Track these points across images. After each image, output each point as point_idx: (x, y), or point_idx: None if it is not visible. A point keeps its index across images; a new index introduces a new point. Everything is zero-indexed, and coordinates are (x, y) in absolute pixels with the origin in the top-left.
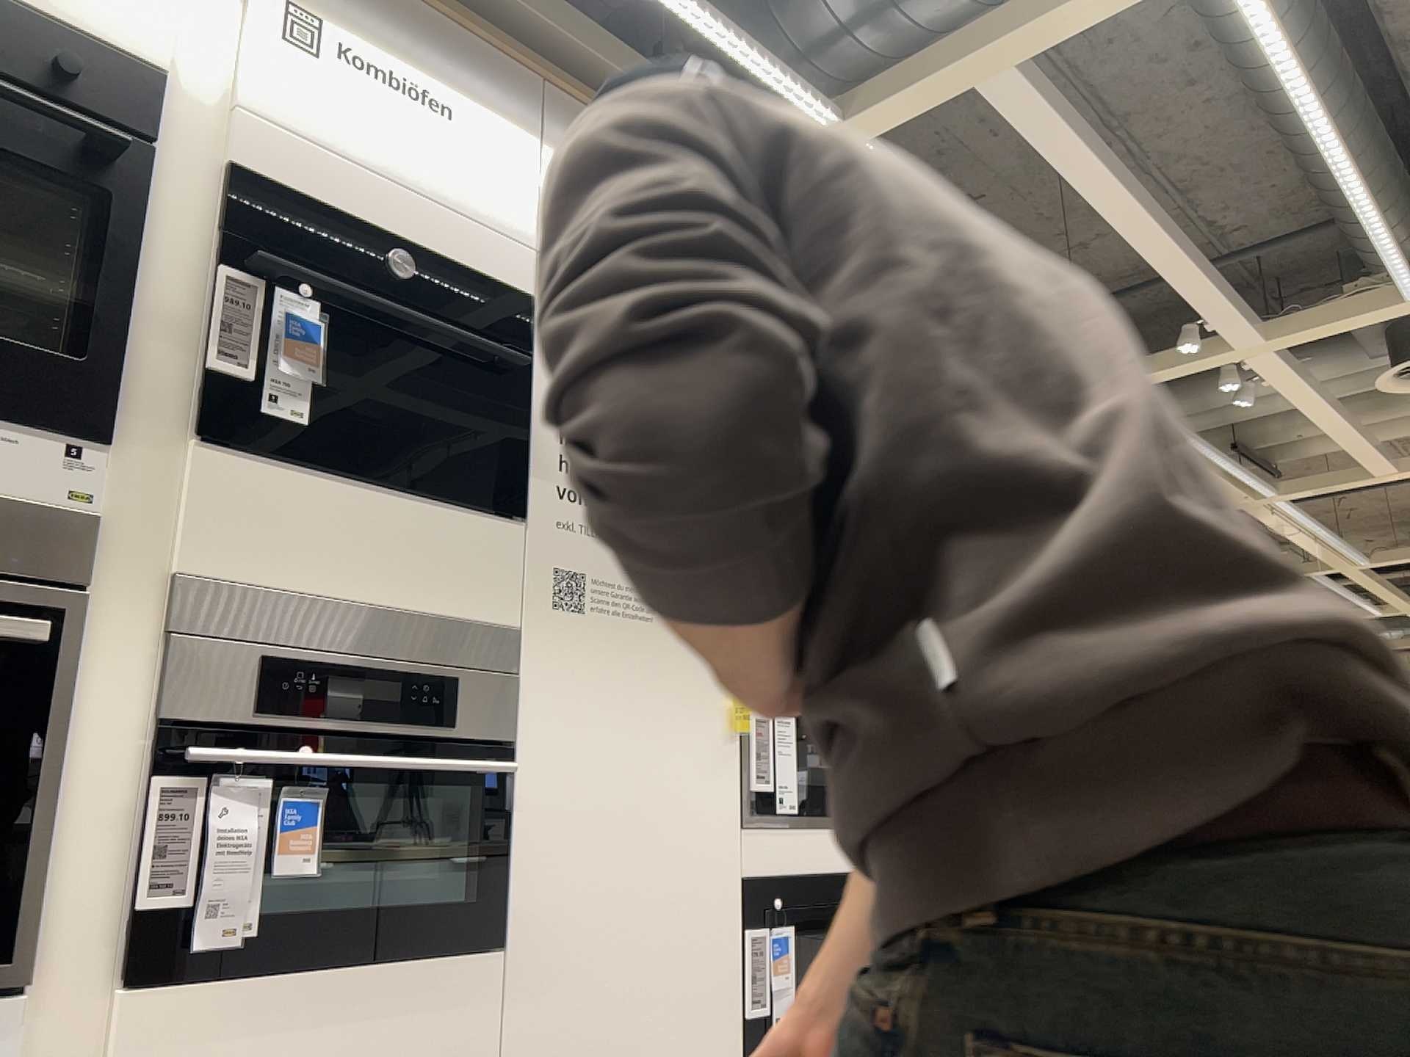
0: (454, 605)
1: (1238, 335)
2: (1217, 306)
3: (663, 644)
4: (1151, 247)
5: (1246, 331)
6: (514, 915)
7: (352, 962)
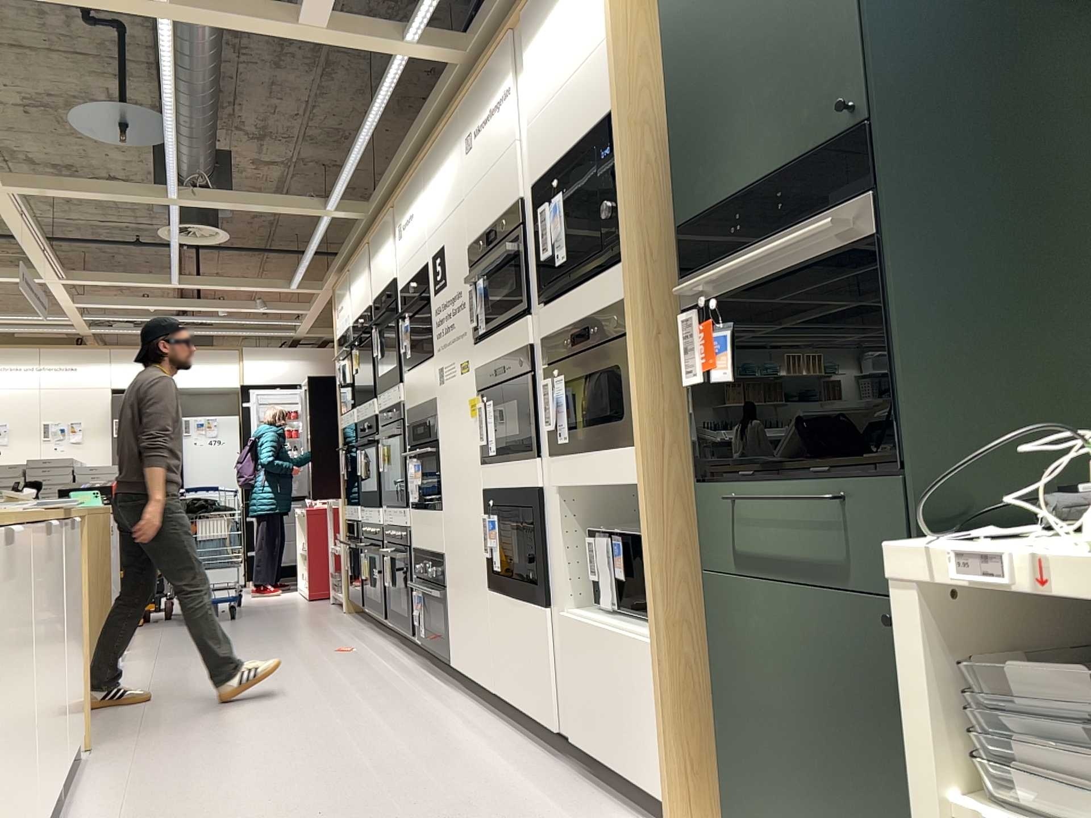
0: (427, 396)
1: None
2: None
3: (458, 383)
4: None
5: None
6: (442, 499)
7: (426, 509)
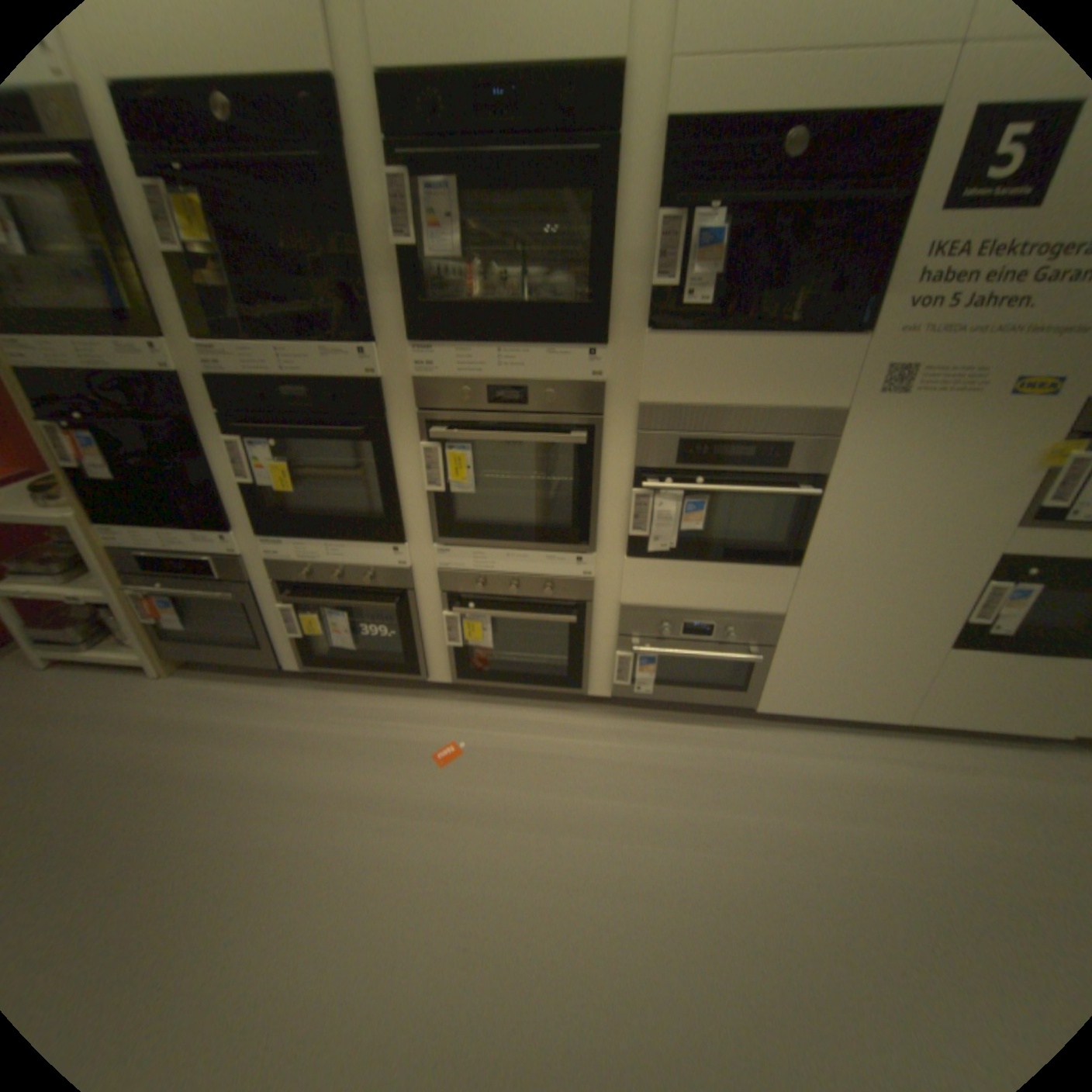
0: (800, 399)
1: None
2: None
3: (989, 406)
4: None
5: None
6: (810, 553)
7: (718, 560)
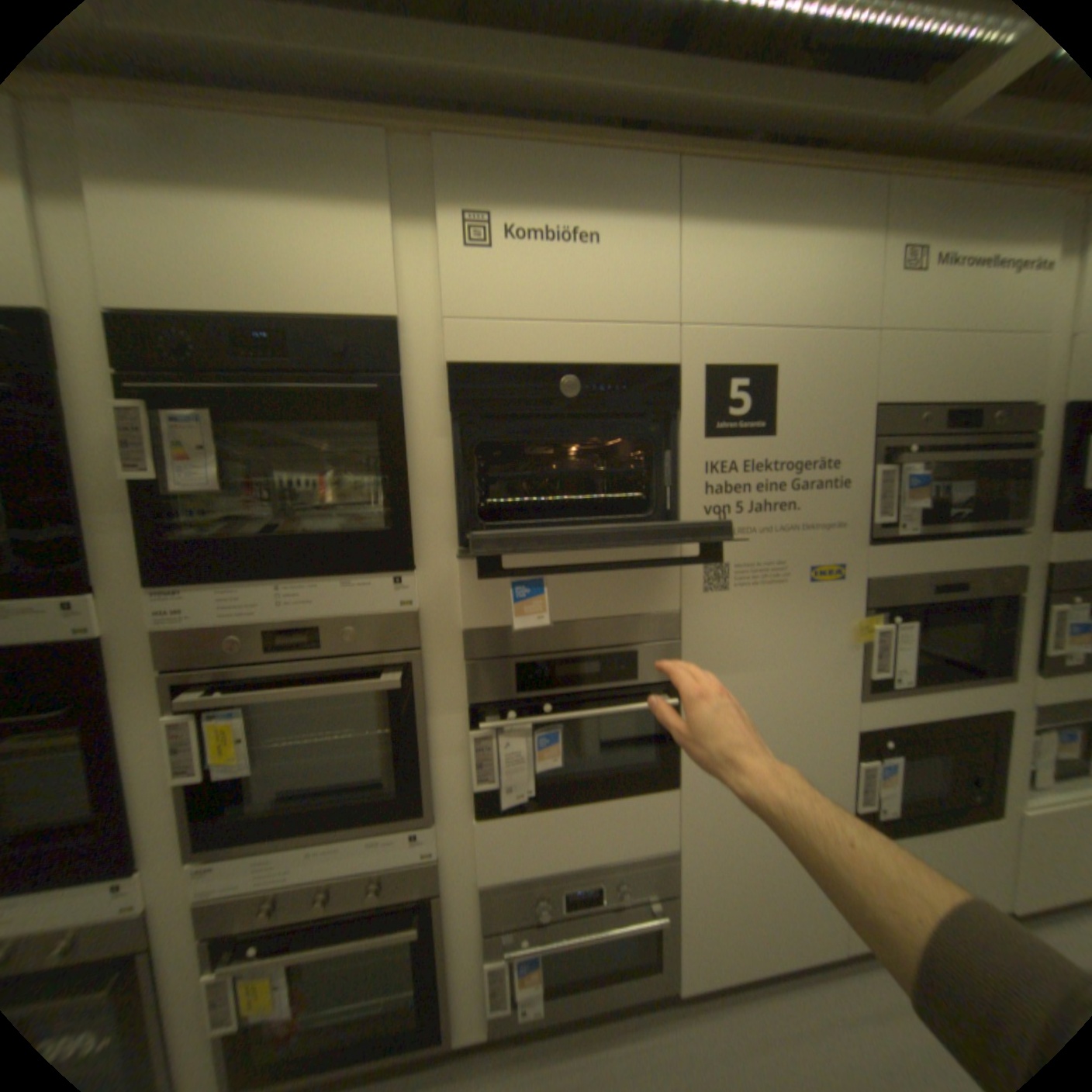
0: (632, 607)
1: None
2: None
3: (796, 595)
4: None
5: None
6: (685, 771)
7: (588, 801)
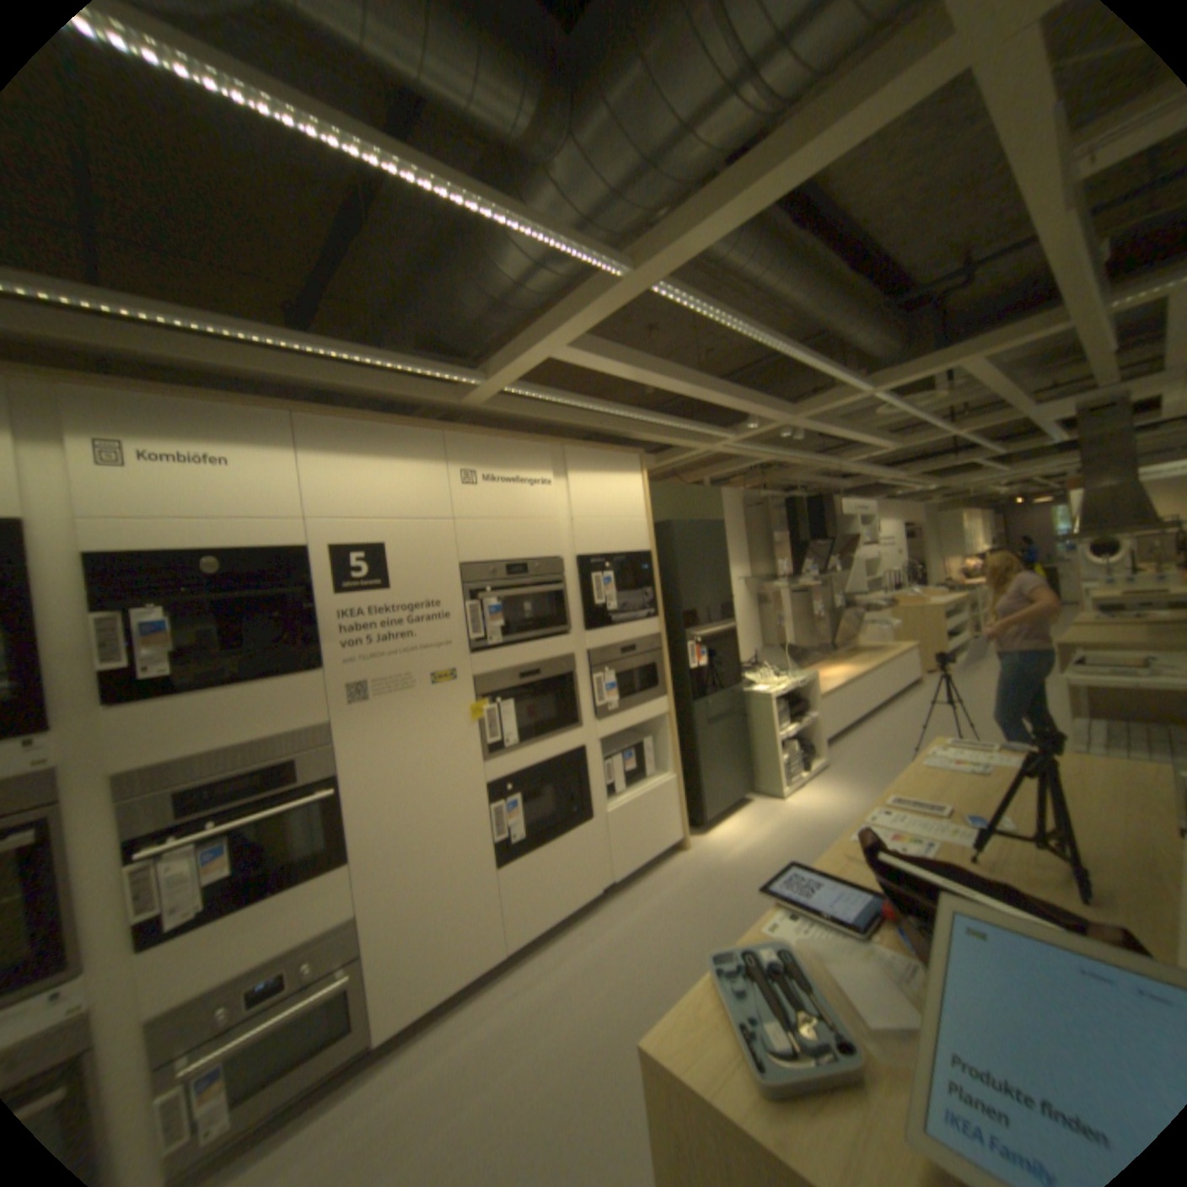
0: (286, 727)
1: (779, 417)
2: (759, 410)
3: (422, 695)
4: (704, 396)
5: (783, 415)
6: (350, 848)
7: (260, 899)
